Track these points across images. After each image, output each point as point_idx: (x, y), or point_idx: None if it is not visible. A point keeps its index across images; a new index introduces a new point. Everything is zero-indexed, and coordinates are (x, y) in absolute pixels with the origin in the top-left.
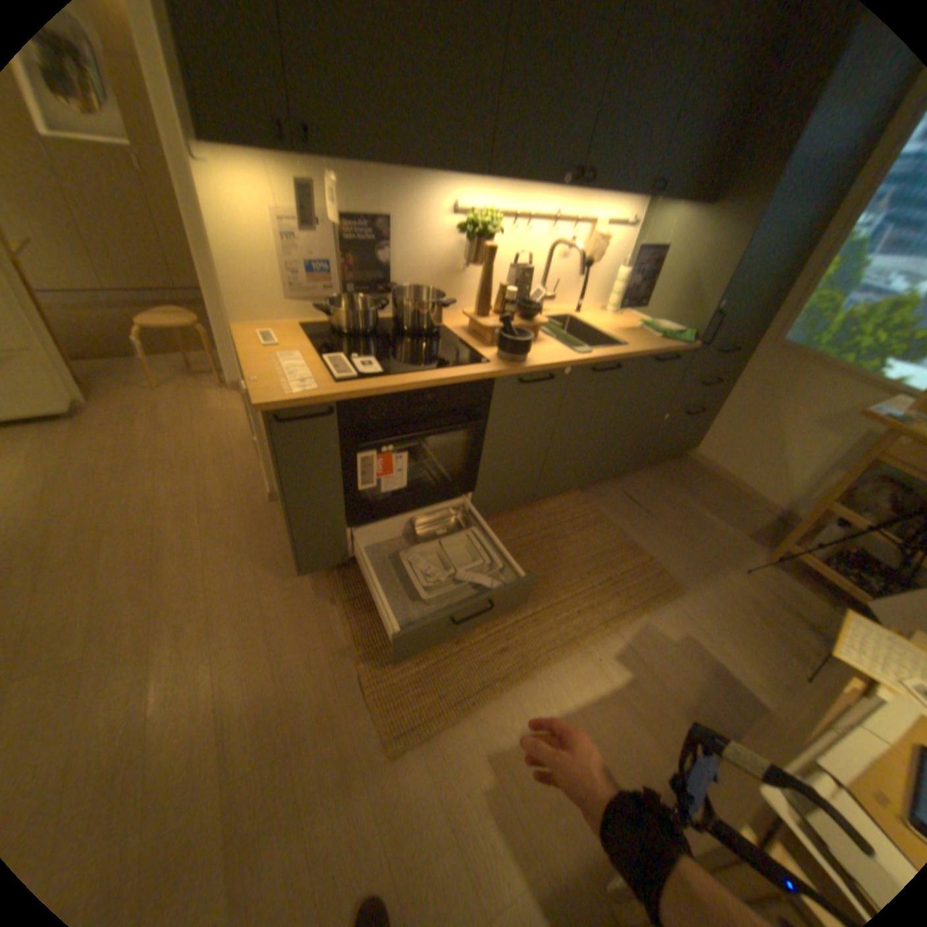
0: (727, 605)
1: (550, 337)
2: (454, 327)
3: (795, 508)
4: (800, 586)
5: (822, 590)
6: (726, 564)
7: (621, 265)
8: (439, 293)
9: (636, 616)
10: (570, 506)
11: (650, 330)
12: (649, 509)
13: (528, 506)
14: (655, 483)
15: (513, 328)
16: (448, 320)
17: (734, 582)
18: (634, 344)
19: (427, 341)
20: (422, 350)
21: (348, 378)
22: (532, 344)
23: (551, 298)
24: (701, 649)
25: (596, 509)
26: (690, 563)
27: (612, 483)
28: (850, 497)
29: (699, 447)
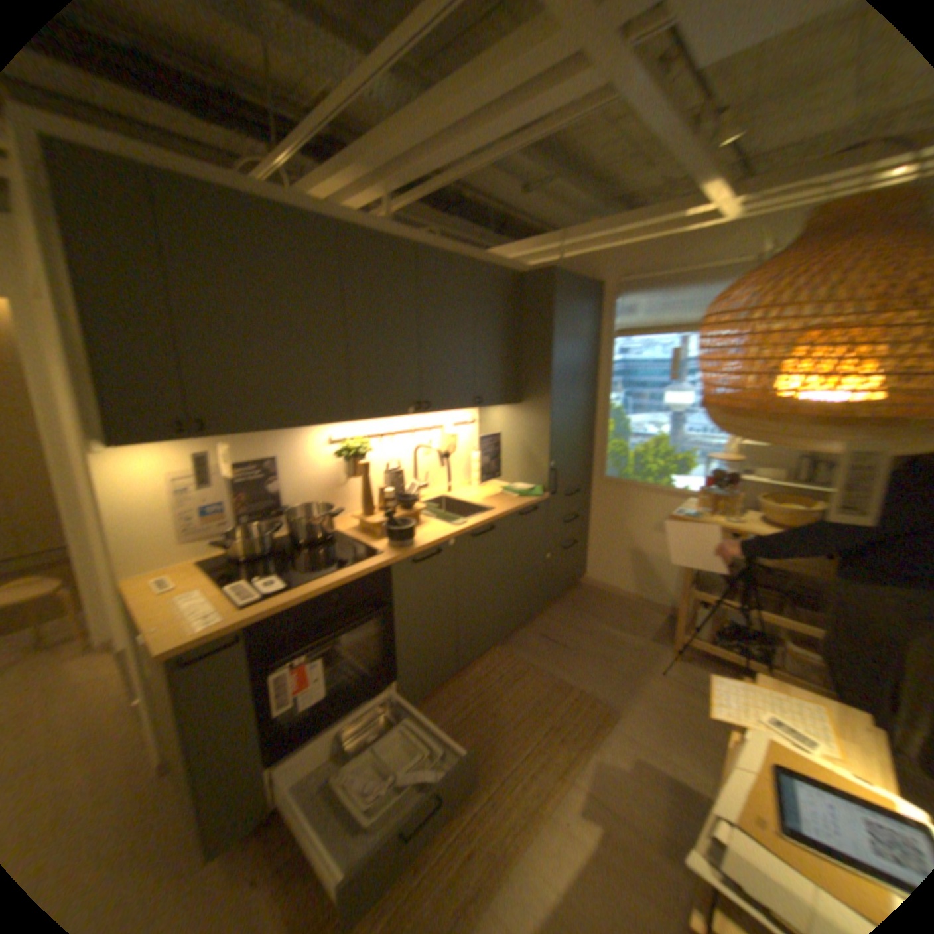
0: (659, 714)
1: (432, 516)
2: (348, 528)
3: (675, 603)
4: (707, 672)
5: (724, 670)
6: (645, 674)
7: (473, 450)
8: (329, 503)
9: (586, 759)
10: (496, 664)
11: (510, 492)
12: (566, 642)
13: (457, 677)
14: (564, 617)
15: (398, 519)
16: (341, 522)
17: (656, 688)
18: (500, 506)
19: (325, 546)
20: (322, 555)
21: (254, 600)
22: (418, 526)
23: (427, 485)
24: (653, 770)
25: (520, 659)
26: (616, 684)
27: (528, 628)
28: (699, 581)
29: (588, 573)
